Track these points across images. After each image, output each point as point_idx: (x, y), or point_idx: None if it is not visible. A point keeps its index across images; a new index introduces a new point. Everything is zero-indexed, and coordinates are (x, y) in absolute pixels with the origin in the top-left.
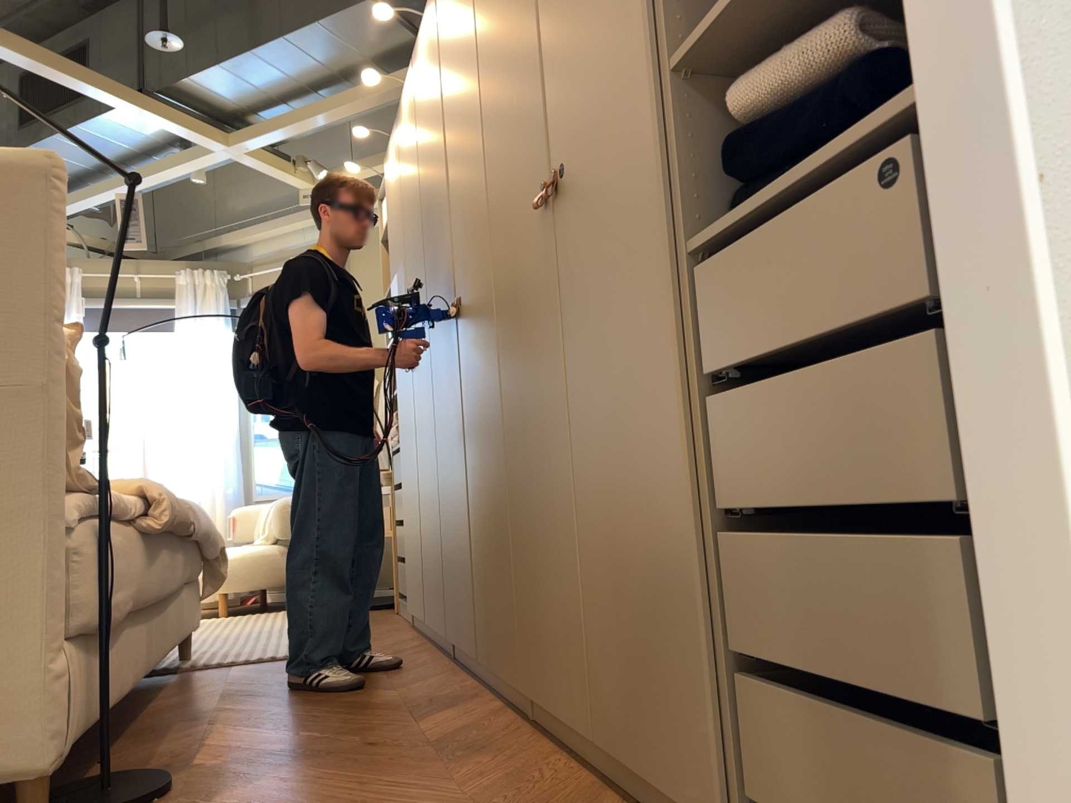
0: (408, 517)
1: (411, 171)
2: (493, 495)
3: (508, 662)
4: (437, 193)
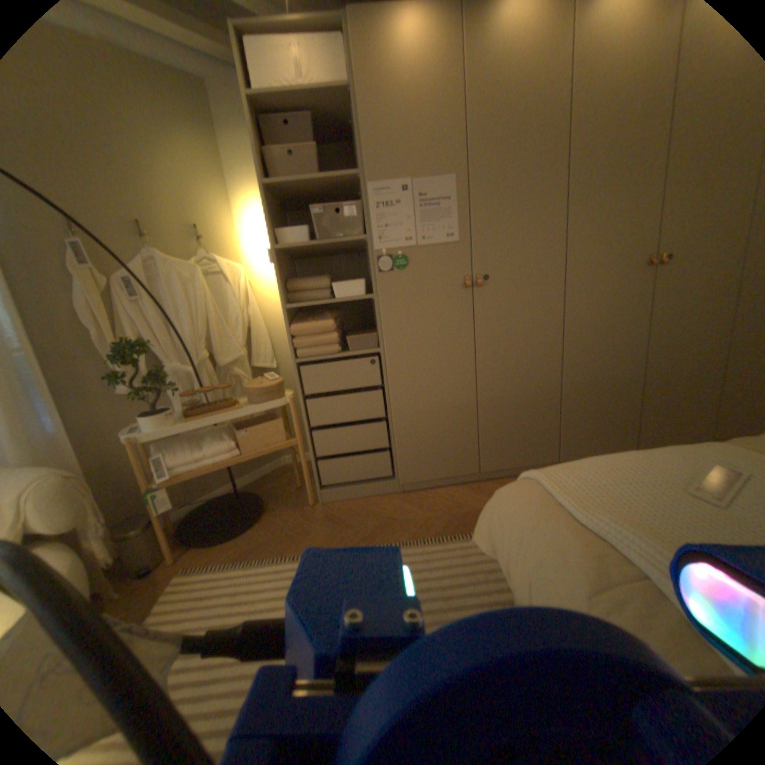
0: (415, 410)
1: (522, 99)
2: (688, 366)
3: (686, 436)
4: (621, 162)
